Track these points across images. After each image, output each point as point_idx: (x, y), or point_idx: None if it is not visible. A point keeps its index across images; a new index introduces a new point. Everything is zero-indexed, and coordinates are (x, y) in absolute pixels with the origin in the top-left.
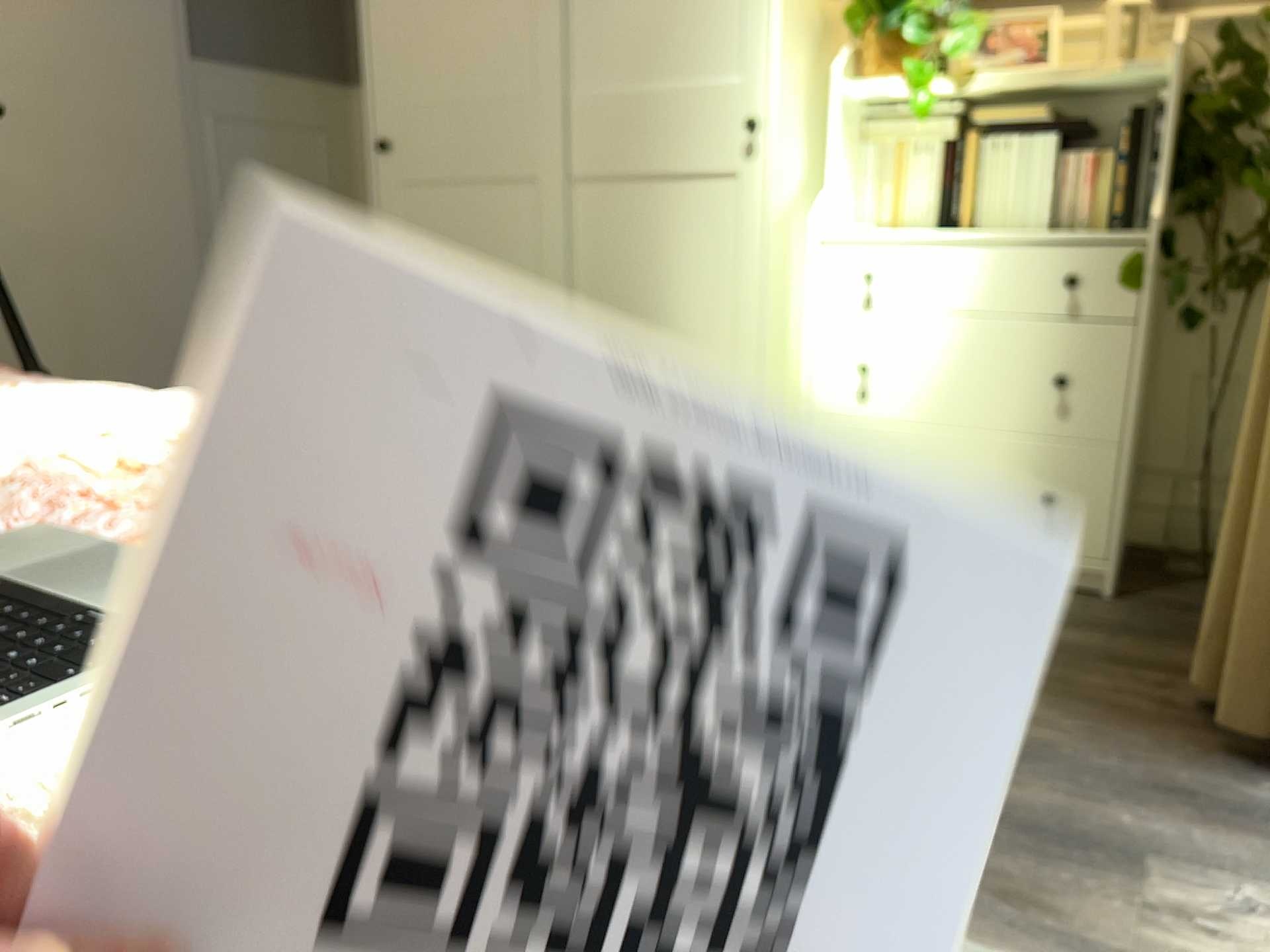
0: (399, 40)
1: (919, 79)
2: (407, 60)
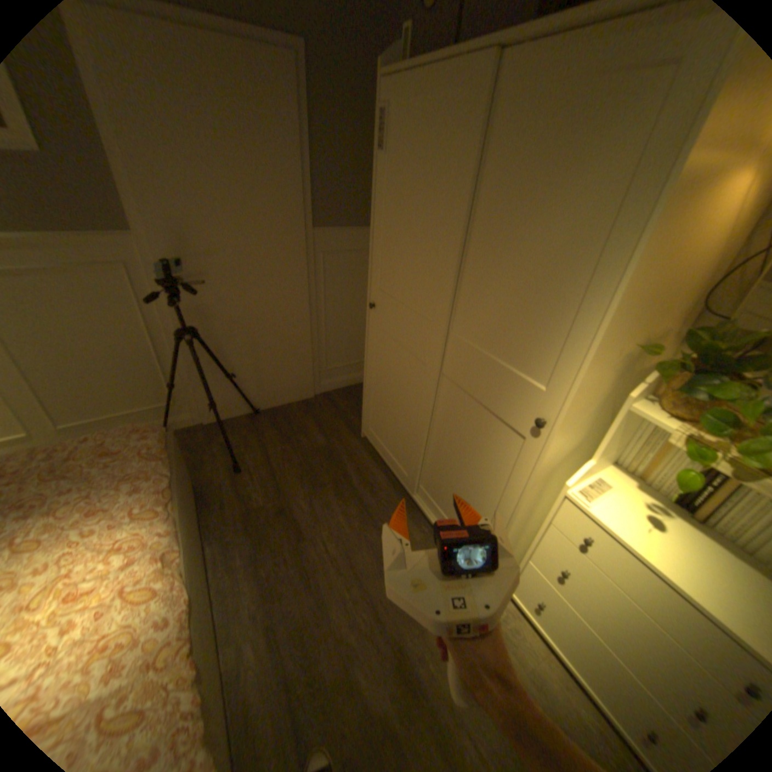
0: (384, 257)
1: (699, 455)
2: (386, 269)
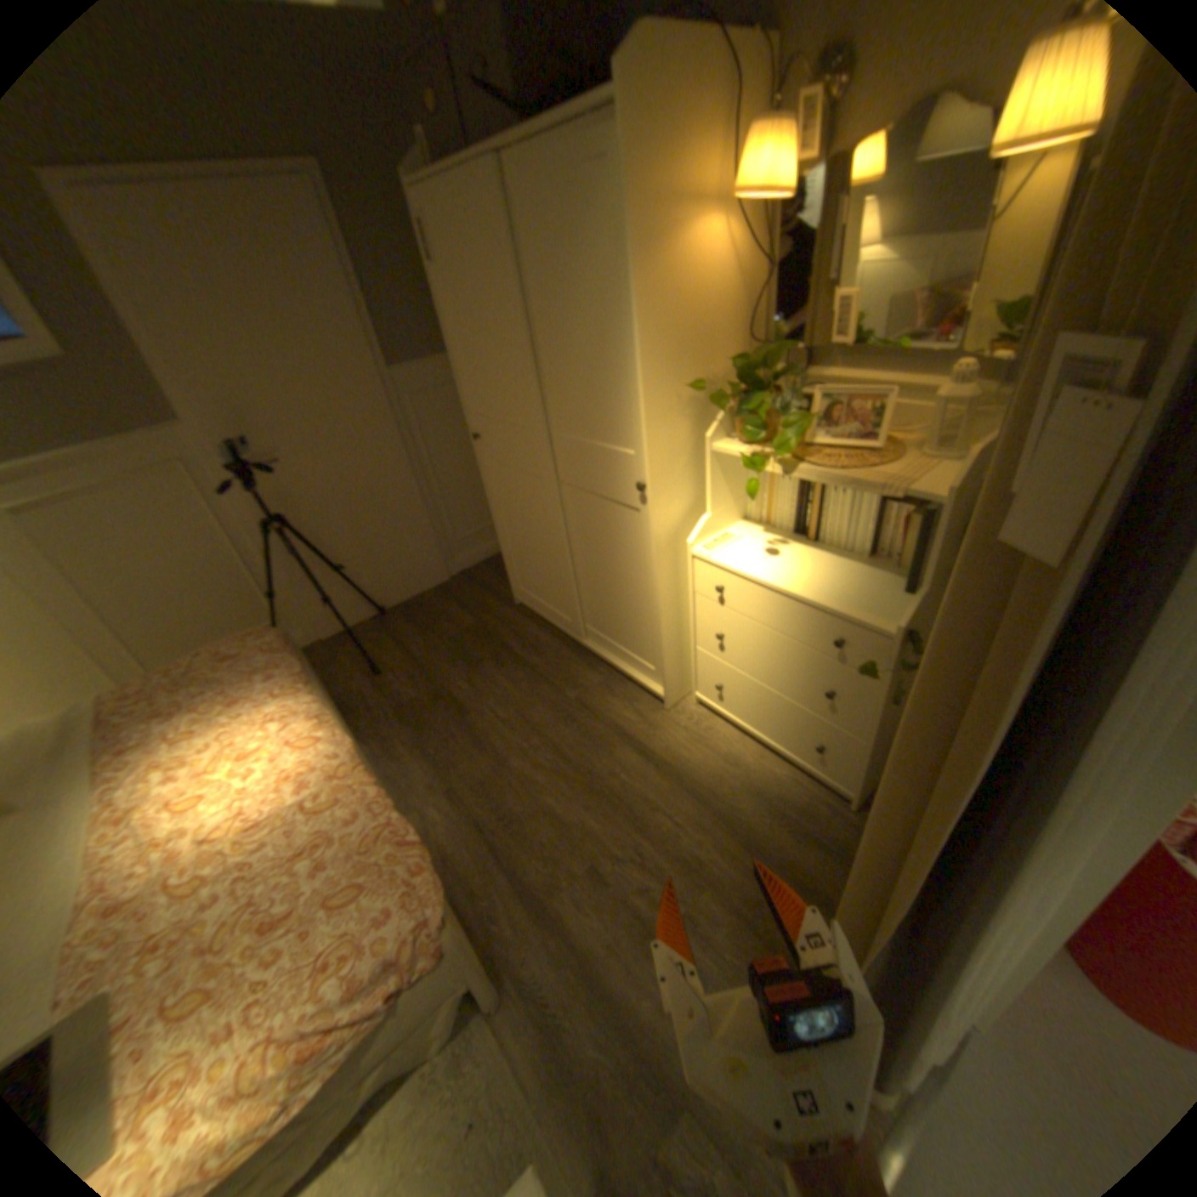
0: (472, 377)
1: (757, 465)
2: (478, 390)
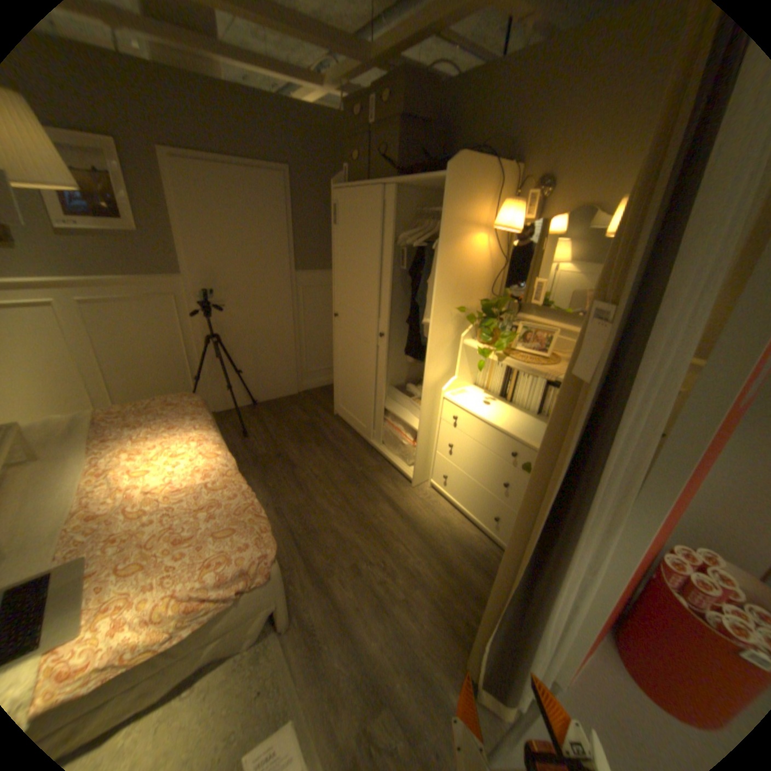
0: (341, 283)
1: (485, 354)
2: (343, 291)
